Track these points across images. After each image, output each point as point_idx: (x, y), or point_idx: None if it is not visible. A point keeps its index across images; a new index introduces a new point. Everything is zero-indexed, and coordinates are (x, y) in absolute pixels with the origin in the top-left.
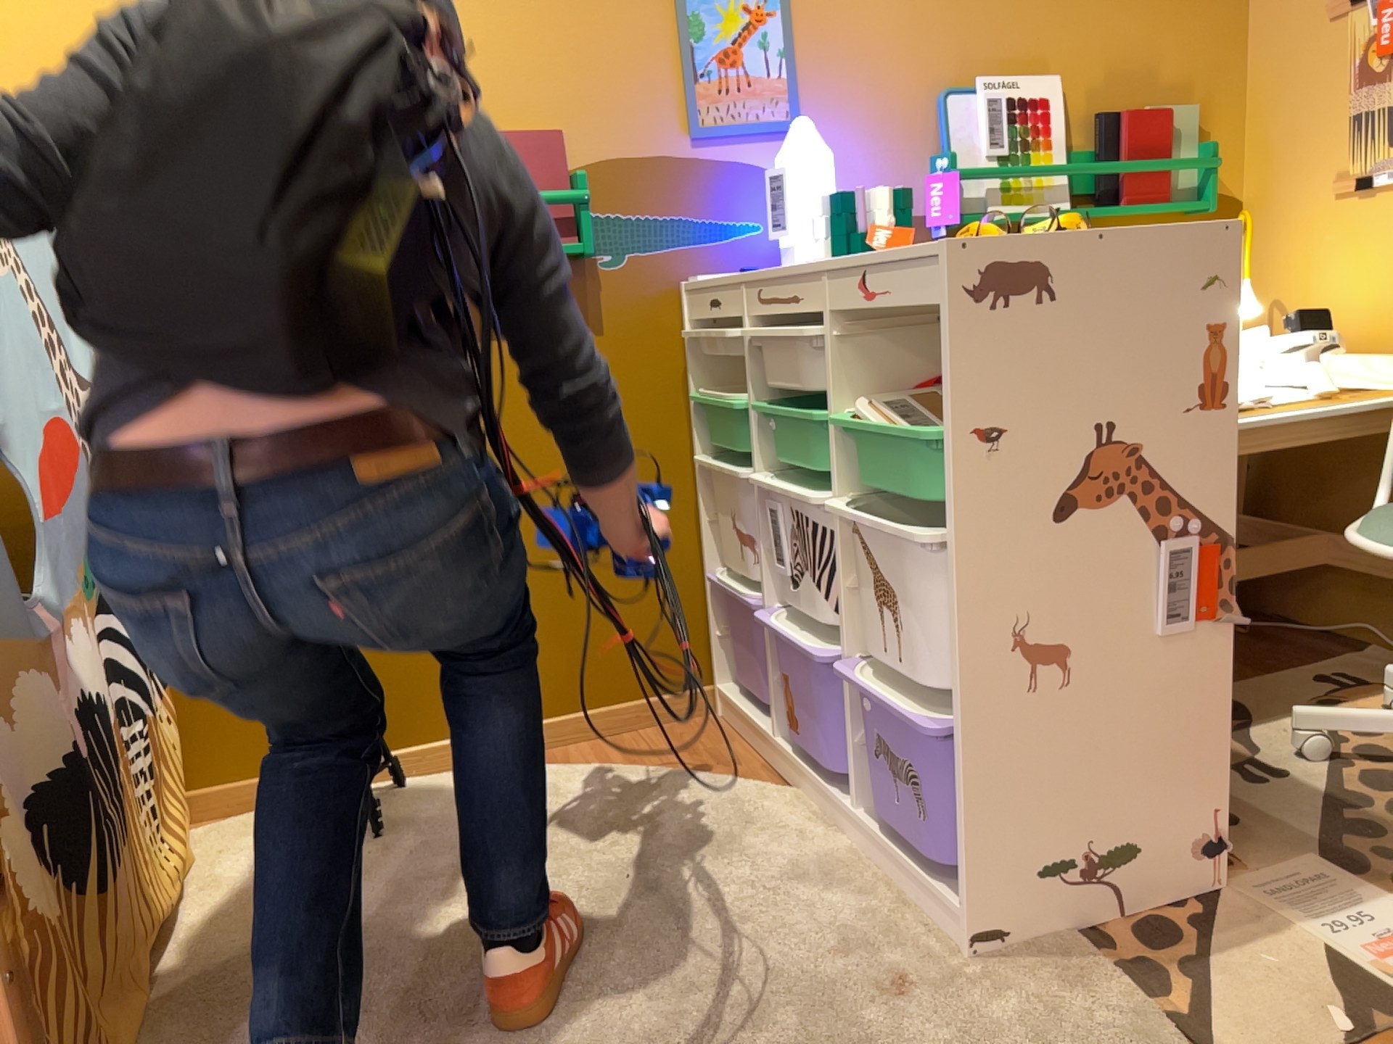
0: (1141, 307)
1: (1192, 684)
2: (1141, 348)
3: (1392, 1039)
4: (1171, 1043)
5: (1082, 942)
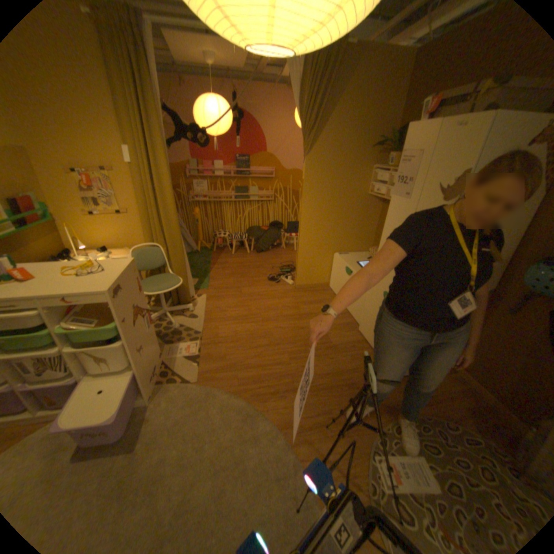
0: (130, 280)
1: (152, 334)
2: (132, 287)
3: (198, 359)
4: (183, 384)
5: (157, 384)
